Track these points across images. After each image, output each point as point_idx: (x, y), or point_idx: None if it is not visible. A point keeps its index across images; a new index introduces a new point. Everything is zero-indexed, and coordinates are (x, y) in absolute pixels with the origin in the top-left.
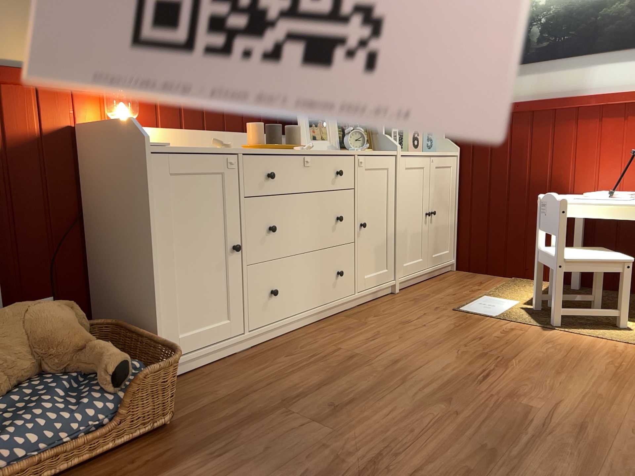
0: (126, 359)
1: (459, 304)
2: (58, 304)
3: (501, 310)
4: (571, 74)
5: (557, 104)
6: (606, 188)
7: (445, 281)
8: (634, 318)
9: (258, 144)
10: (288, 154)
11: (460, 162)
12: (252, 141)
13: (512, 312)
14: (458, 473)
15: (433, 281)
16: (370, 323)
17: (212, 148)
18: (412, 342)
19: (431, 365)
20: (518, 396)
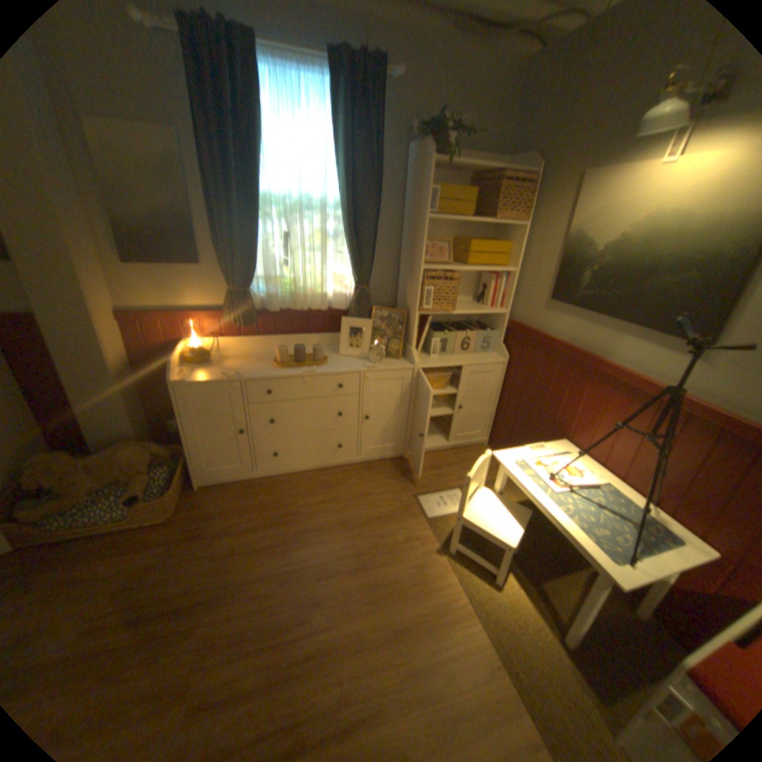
0: (137, 496)
1: (427, 492)
2: (138, 449)
3: (442, 515)
4: (605, 334)
5: (582, 358)
6: (596, 455)
7: (459, 458)
8: (527, 582)
9: (278, 365)
10: (288, 378)
11: (508, 369)
12: (278, 360)
13: (447, 521)
14: (208, 644)
15: (450, 455)
16: (345, 486)
17: (228, 376)
18: (339, 519)
19: (318, 548)
20: (319, 608)
